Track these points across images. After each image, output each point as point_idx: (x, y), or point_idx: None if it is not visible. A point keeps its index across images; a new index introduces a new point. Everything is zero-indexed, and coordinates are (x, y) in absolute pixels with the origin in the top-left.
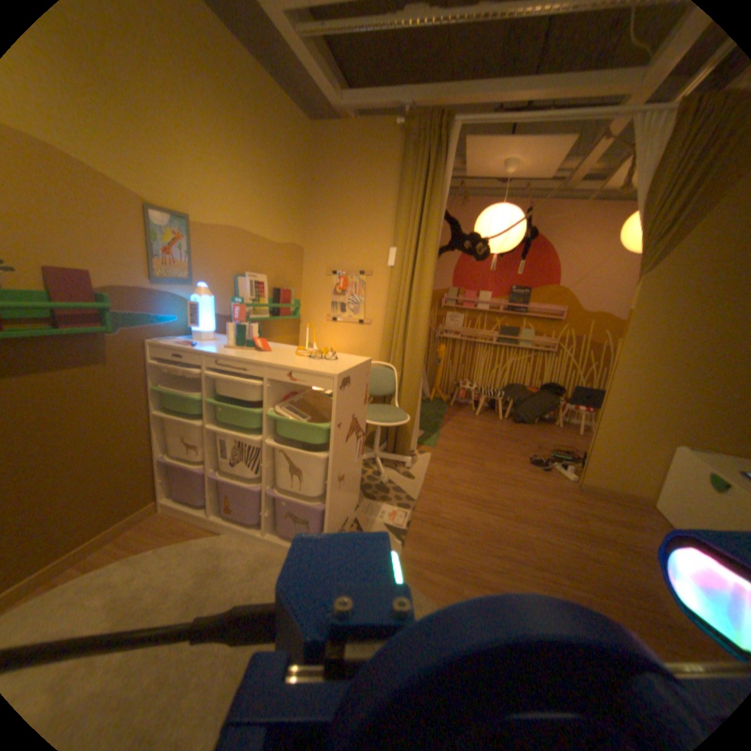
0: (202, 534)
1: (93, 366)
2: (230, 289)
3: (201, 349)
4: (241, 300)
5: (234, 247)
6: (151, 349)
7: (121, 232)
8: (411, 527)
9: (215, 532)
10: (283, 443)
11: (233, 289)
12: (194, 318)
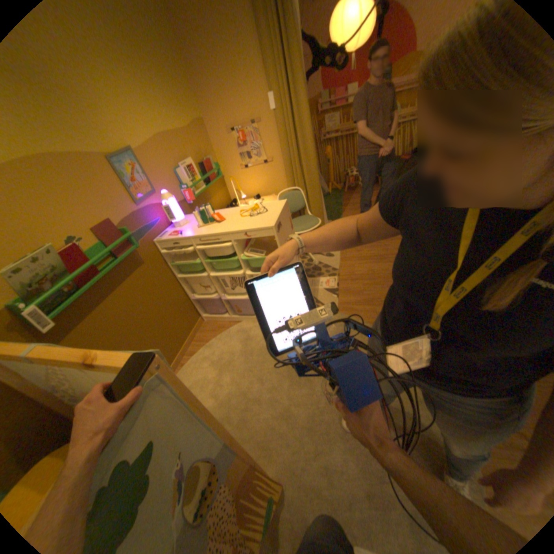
0: (231, 324)
1: (138, 267)
2: (174, 180)
3: (185, 235)
4: (185, 185)
5: (162, 149)
6: (158, 244)
7: (105, 183)
8: (339, 285)
9: (237, 321)
10: (254, 269)
11: (176, 179)
12: (169, 215)
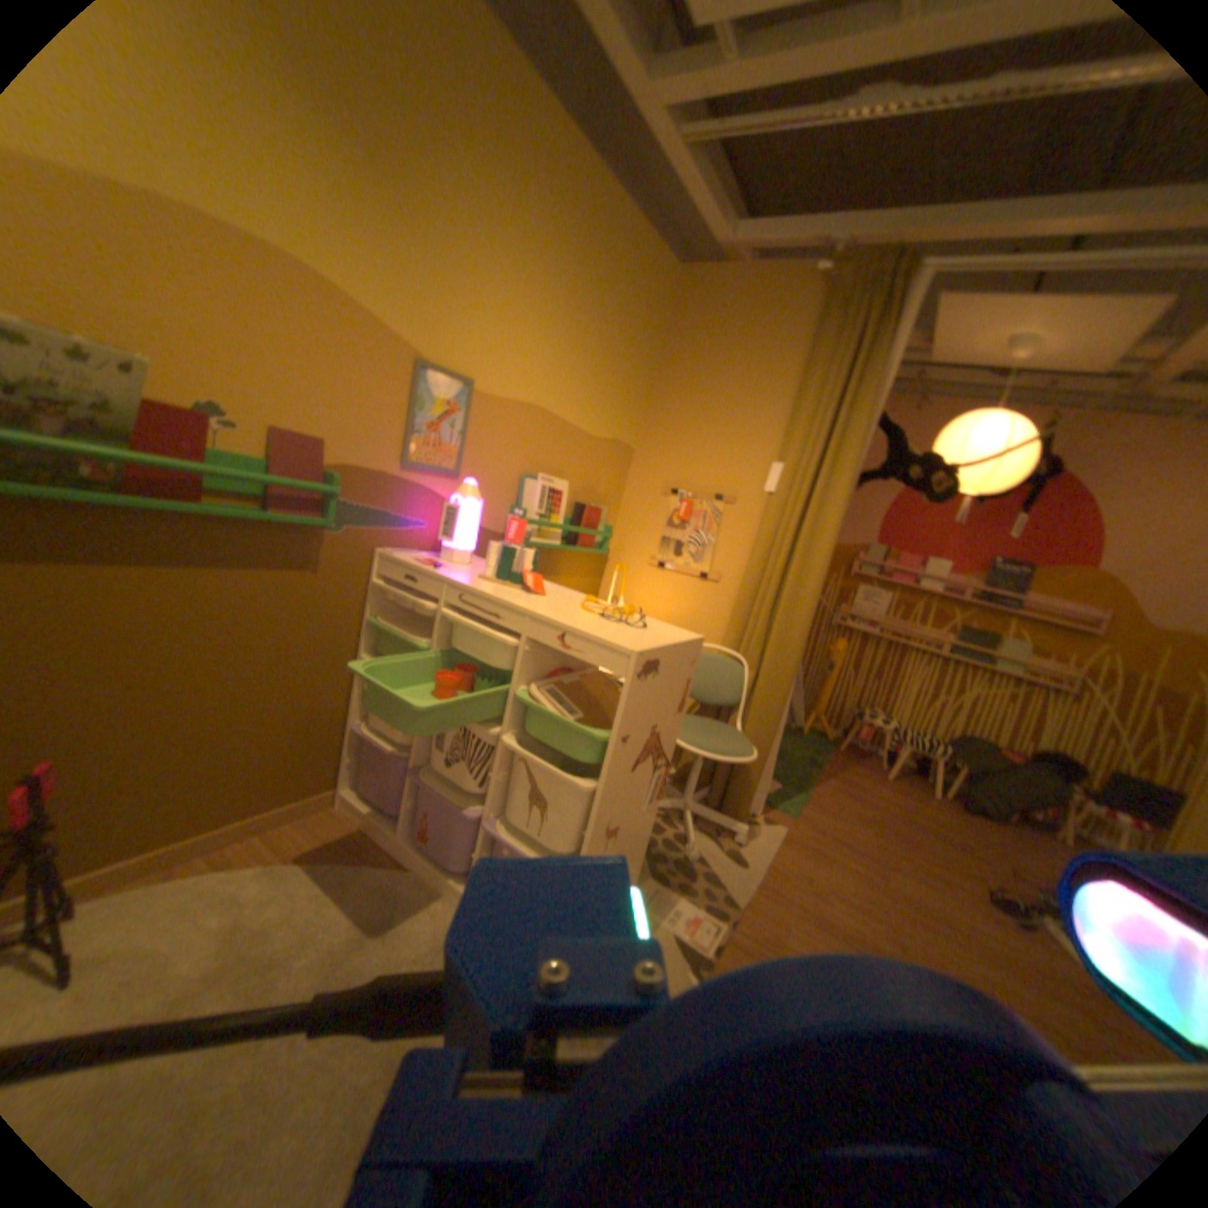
0: (384, 863)
1: (299, 573)
2: (511, 495)
3: (444, 575)
4: (523, 513)
5: (529, 434)
6: (380, 563)
7: (378, 394)
8: (724, 959)
9: (402, 866)
10: (532, 748)
11: (515, 496)
12: (447, 528)
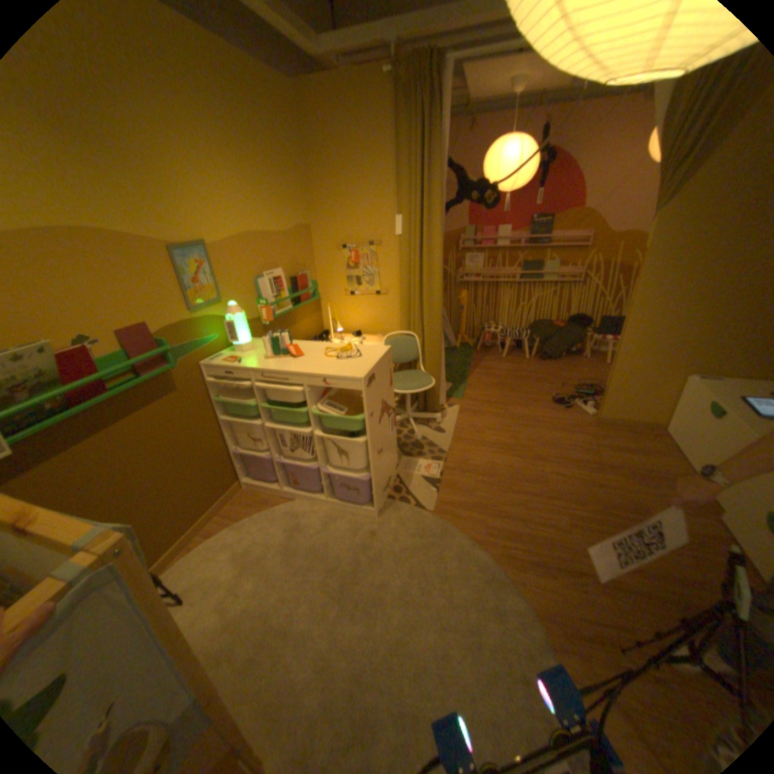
0: (279, 501)
1: (167, 394)
2: (252, 292)
3: (245, 364)
4: (264, 301)
5: (246, 252)
6: (205, 368)
7: (156, 278)
8: (443, 475)
9: (288, 499)
10: (328, 429)
11: (255, 292)
12: (231, 334)
